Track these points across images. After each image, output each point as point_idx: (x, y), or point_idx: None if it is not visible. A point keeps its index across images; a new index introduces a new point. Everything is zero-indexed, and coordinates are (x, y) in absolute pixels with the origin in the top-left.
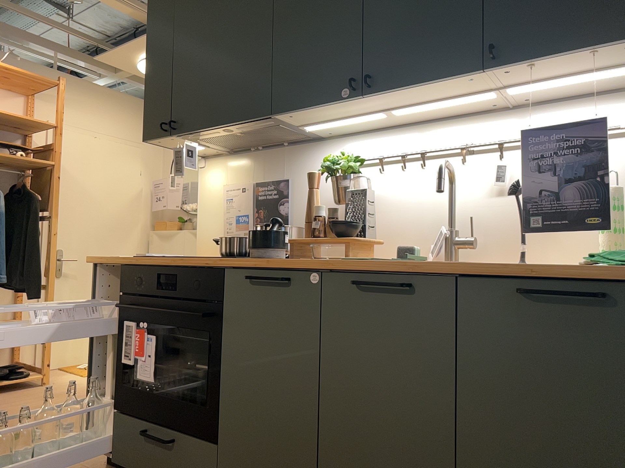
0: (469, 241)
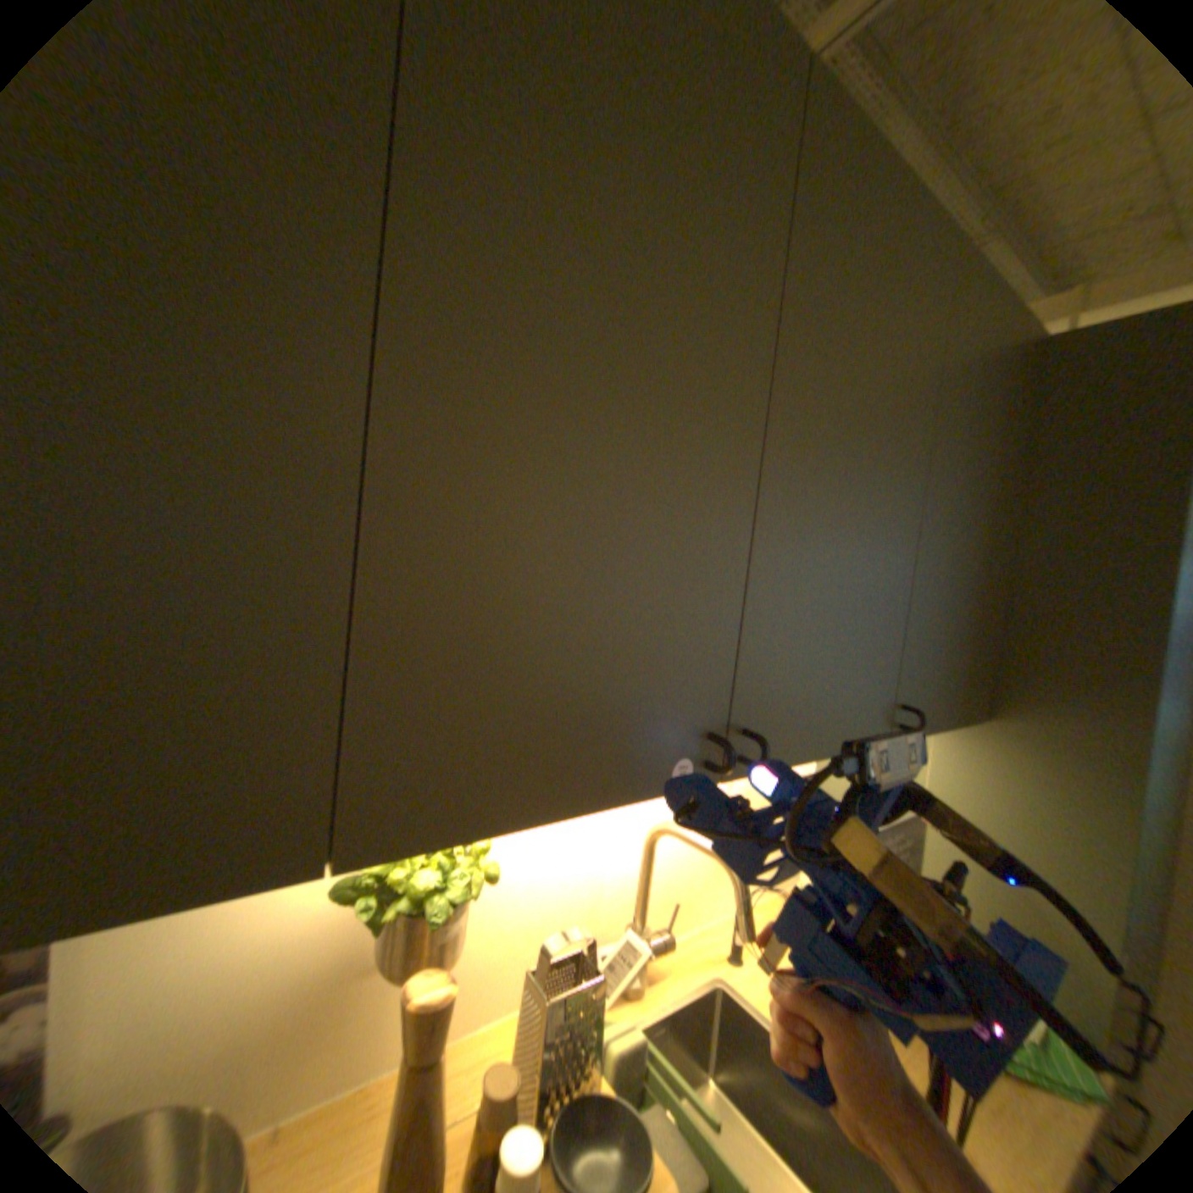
0: (671, 947)
